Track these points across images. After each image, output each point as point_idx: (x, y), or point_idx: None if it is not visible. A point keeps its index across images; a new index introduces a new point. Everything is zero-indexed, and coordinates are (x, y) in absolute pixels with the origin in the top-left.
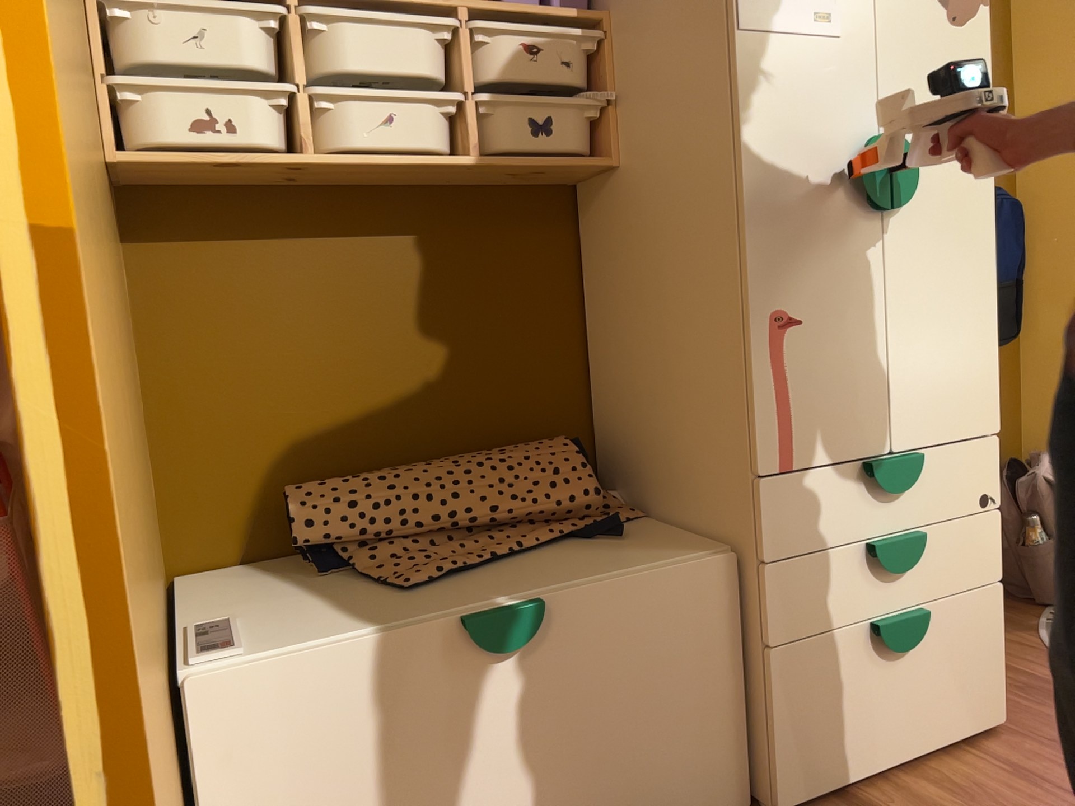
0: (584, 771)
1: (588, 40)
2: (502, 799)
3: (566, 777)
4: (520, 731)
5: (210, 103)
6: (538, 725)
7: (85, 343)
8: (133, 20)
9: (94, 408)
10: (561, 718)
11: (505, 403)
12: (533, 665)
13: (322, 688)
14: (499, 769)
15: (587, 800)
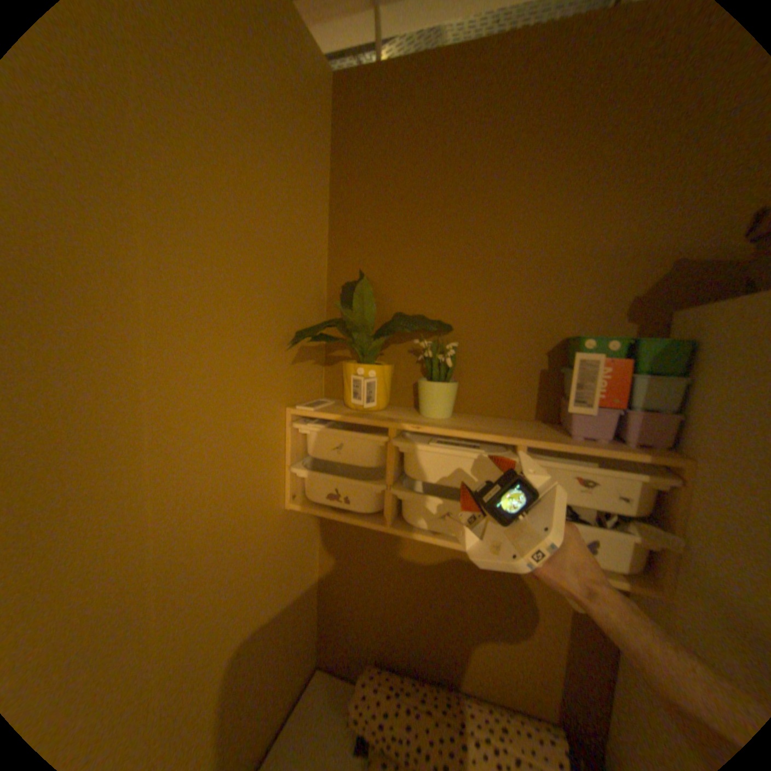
0: None
1: (660, 485)
2: None
3: None
4: None
5: (339, 482)
6: None
7: None
8: (307, 435)
9: None
10: None
11: (527, 676)
12: None
13: None
14: None
15: None
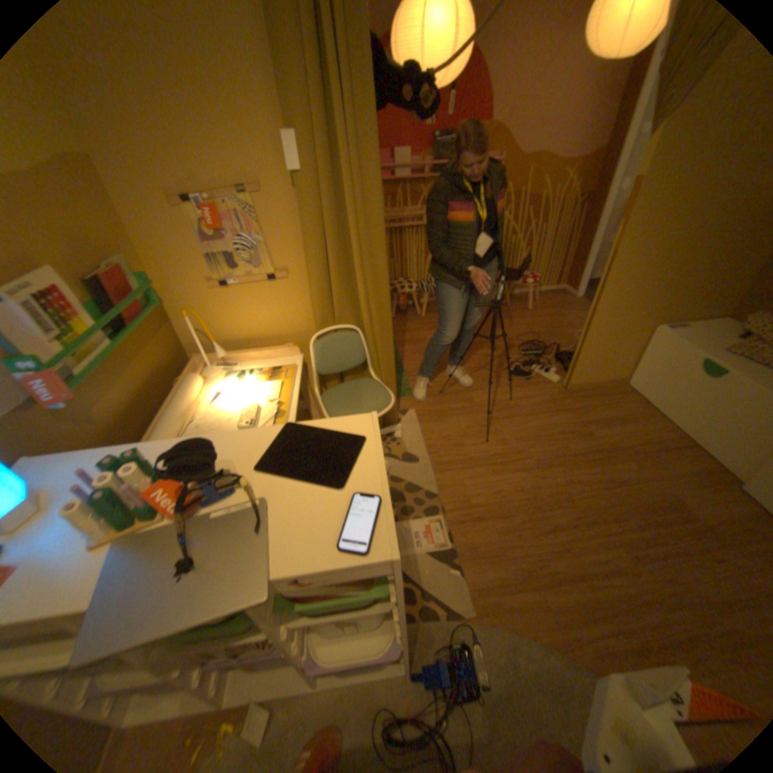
0: (708, 418)
1: None
2: (688, 402)
3: (703, 414)
4: (702, 394)
5: None
6: (707, 397)
7: (621, 262)
8: None
9: (617, 271)
10: (713, 401)
11: None
12: (716, 383)
13: (674, 347)
14: (692, 396)
15: (704, 424)
